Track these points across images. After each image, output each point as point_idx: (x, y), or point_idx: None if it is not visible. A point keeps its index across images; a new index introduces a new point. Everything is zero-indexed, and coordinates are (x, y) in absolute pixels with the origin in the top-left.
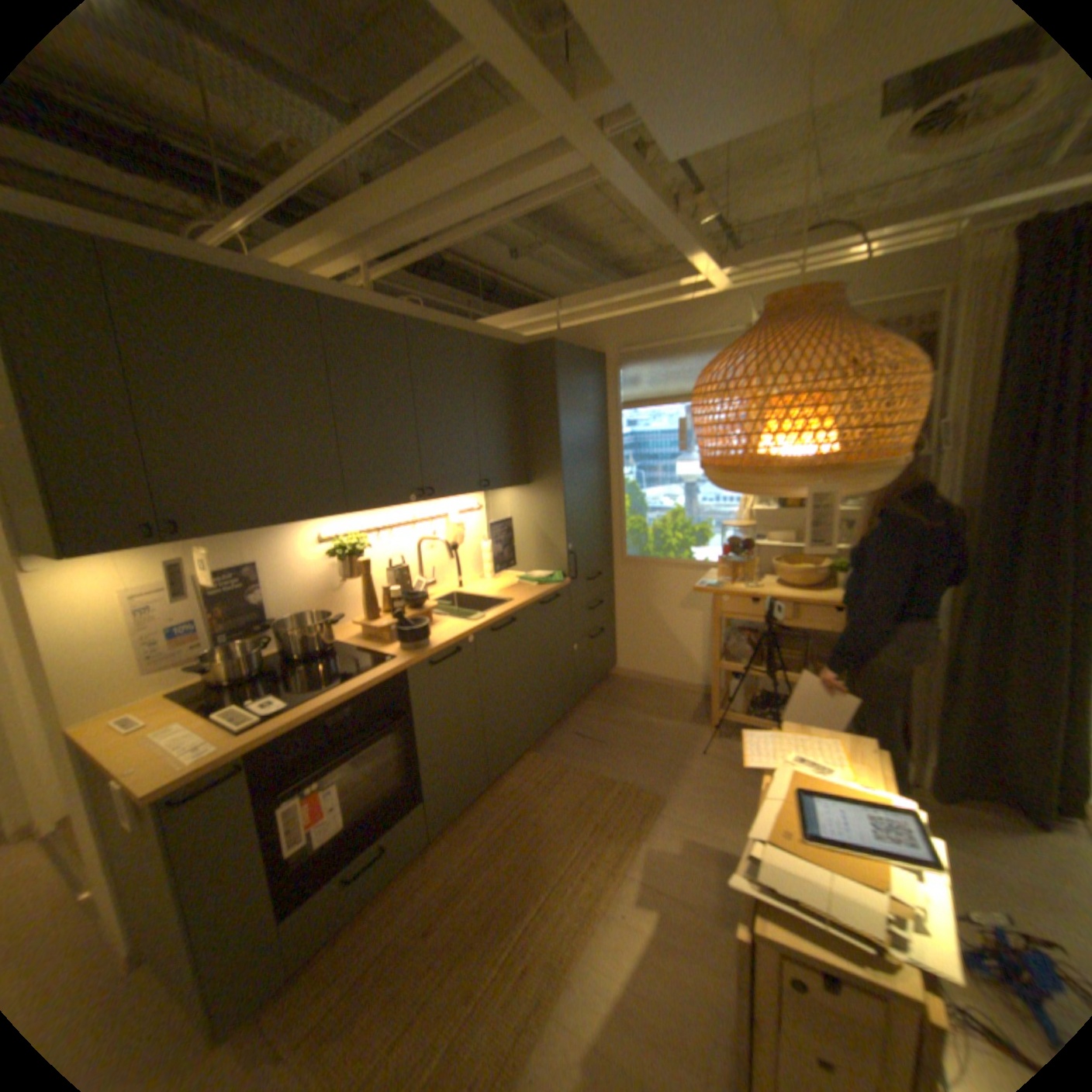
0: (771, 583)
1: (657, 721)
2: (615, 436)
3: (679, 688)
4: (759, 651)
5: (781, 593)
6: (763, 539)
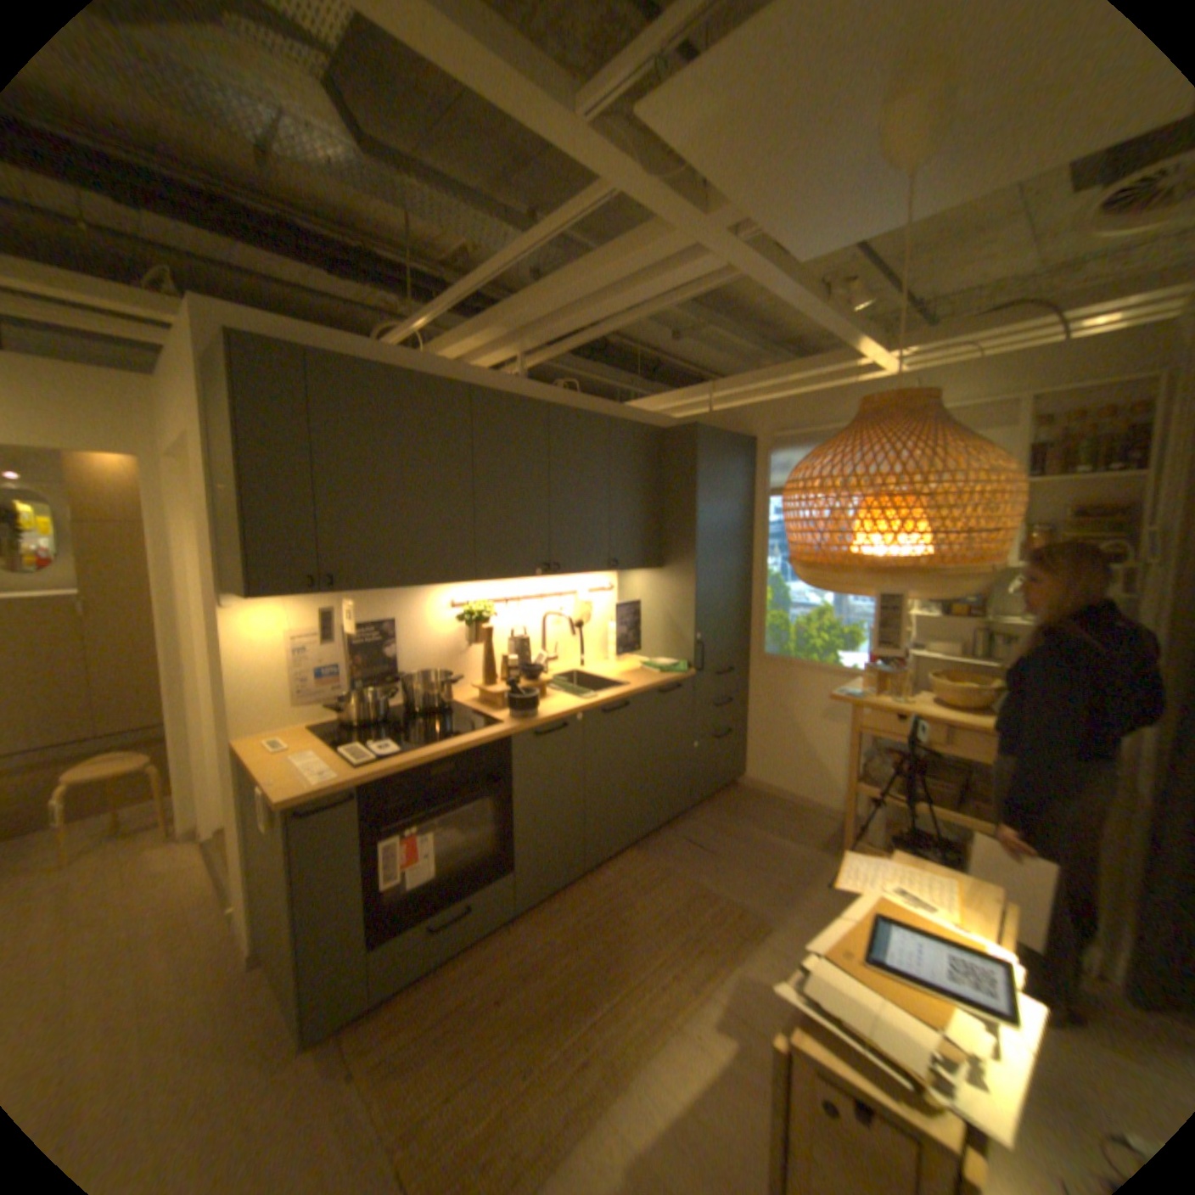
0: (926, 701)
1: (781, 842)
2: (761, 524)
3: (814, 810)
4: (906, 778)
5: (933, 713)
6: (921, 649)
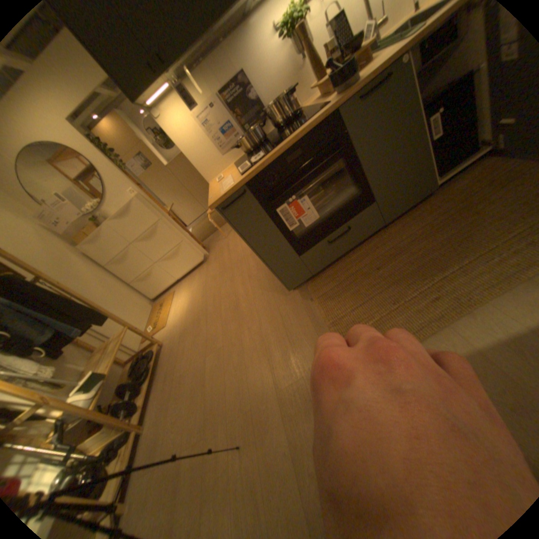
0: None
1: None
2: None
3: None
4: None
5: None
6: None
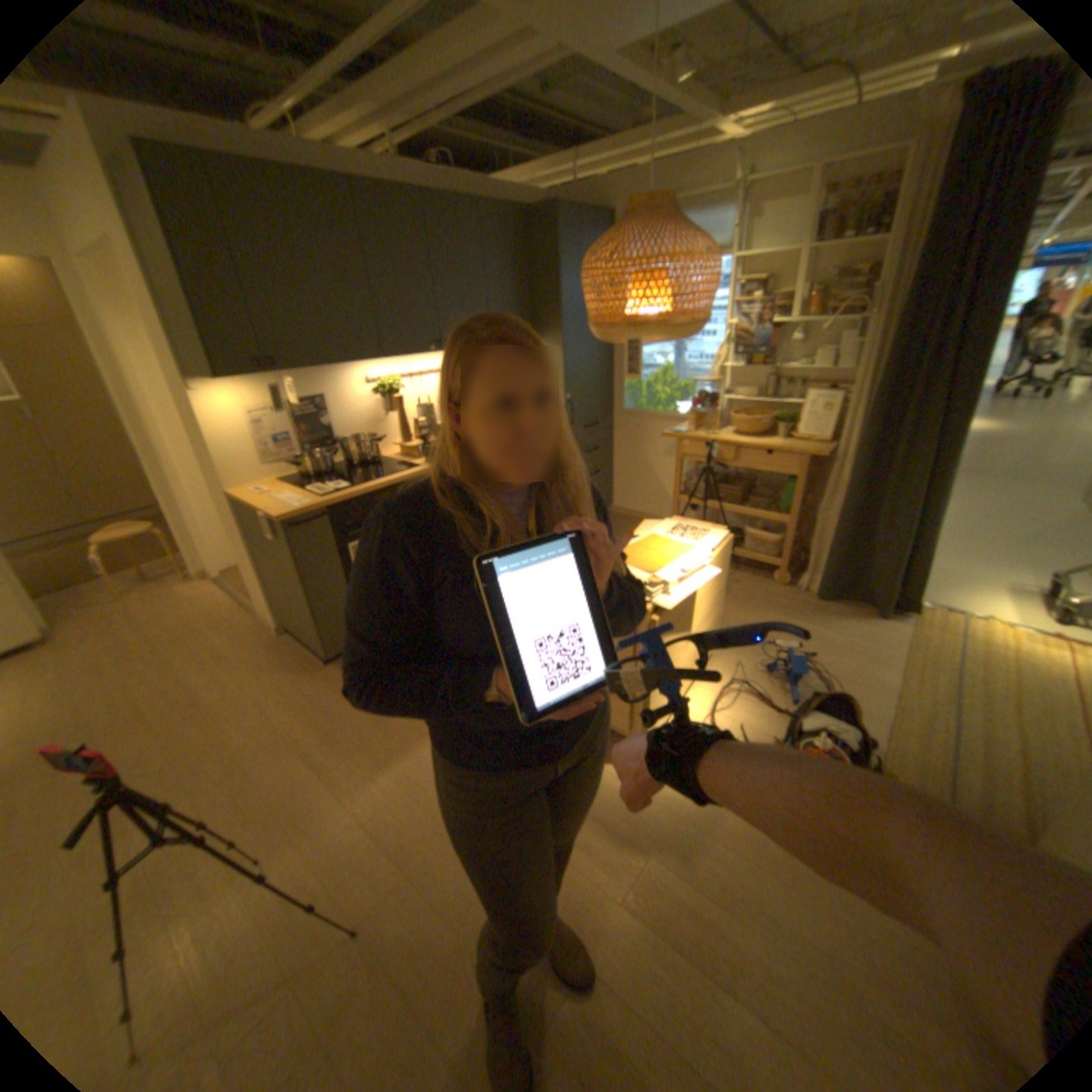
0: (728, 432)
1: None
2: None
3: None
4: (712, 489)
5: (728, 439)
6: (730, 394)
